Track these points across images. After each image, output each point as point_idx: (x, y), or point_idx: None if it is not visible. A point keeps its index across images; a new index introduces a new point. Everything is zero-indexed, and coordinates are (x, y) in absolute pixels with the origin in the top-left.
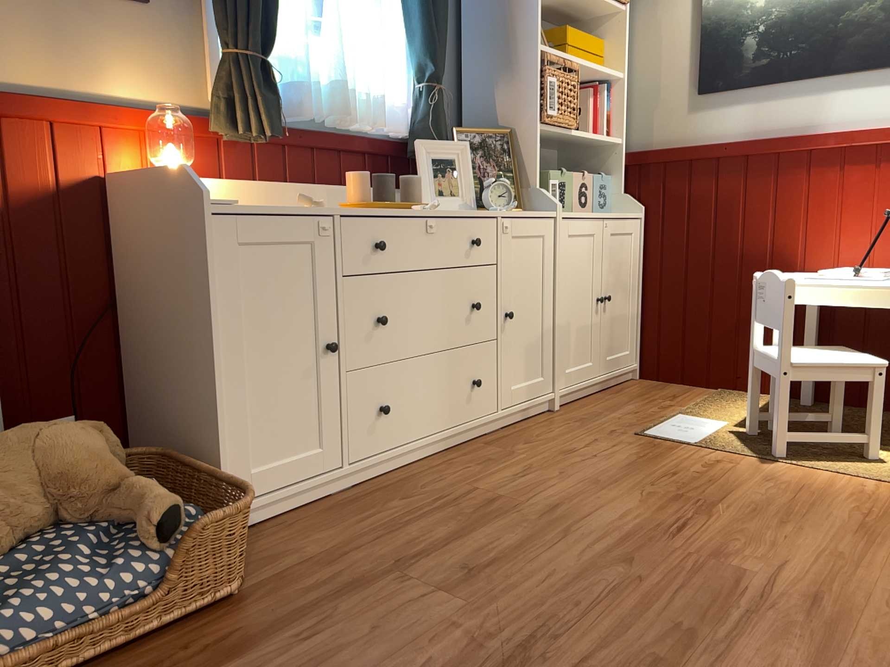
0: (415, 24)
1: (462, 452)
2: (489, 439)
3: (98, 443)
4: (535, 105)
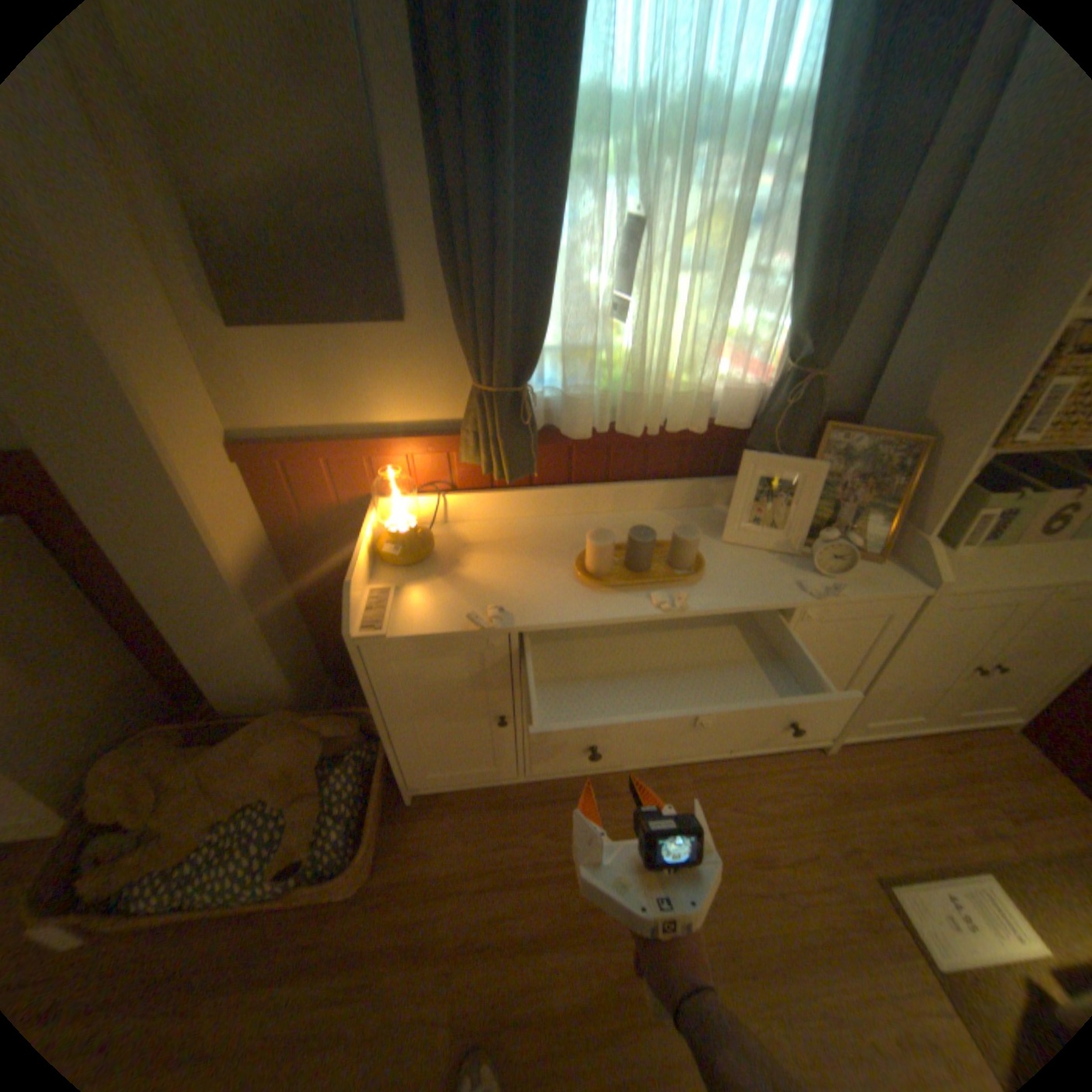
0: (805, 273)
1: (663, 781)
2: (707, 774)
3: (301, 756)
4: (996, 421)
